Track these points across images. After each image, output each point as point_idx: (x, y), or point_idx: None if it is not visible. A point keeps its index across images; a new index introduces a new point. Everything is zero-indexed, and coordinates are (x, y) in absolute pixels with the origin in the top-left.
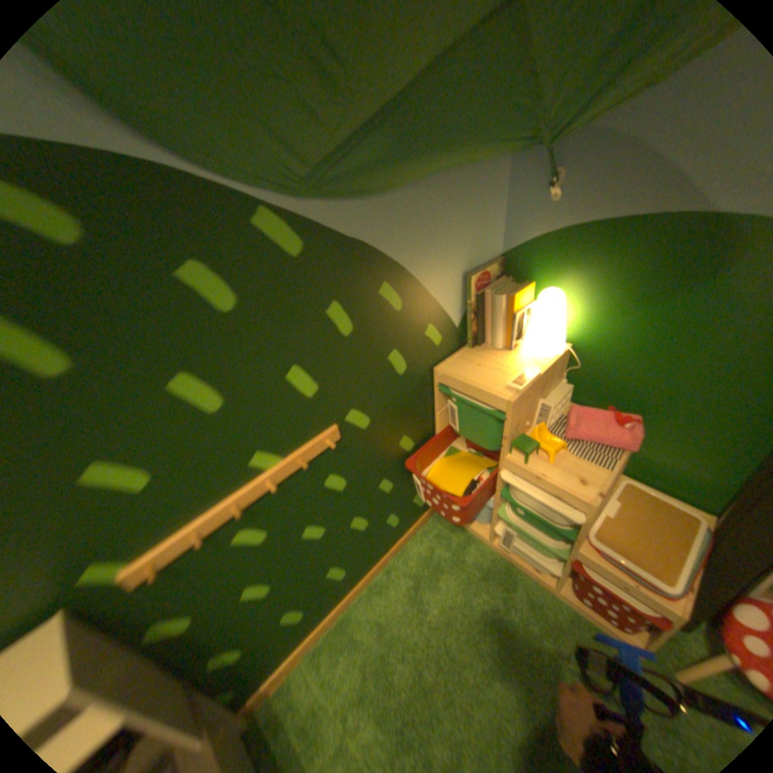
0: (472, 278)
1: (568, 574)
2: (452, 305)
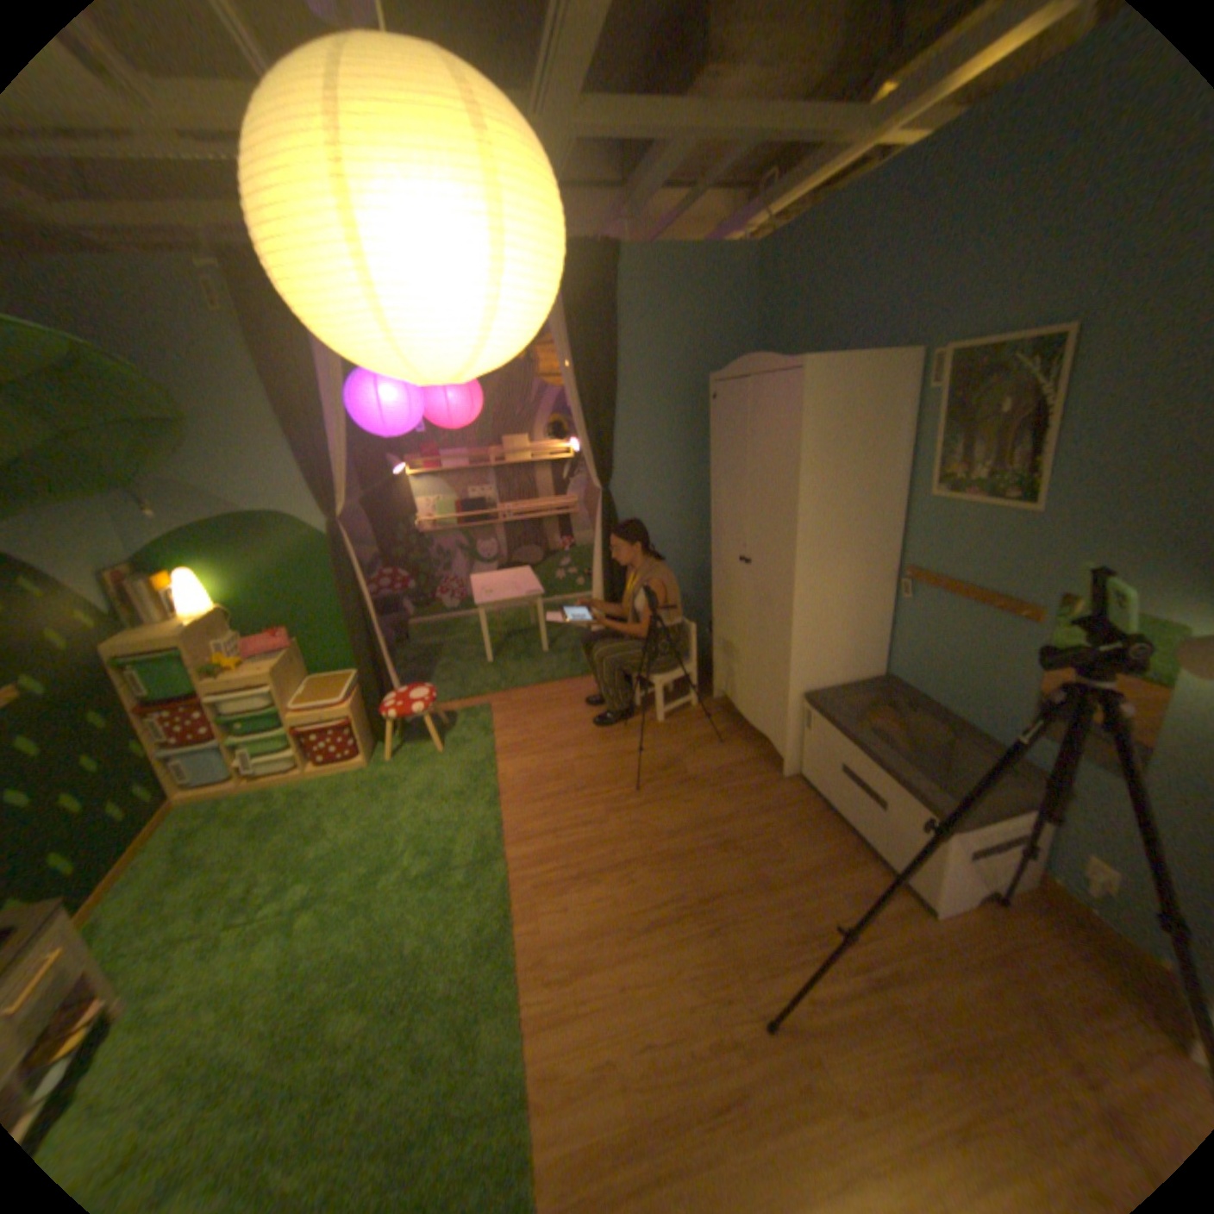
0: (103, 575)
1: (294, 749)
2: (92, 597)
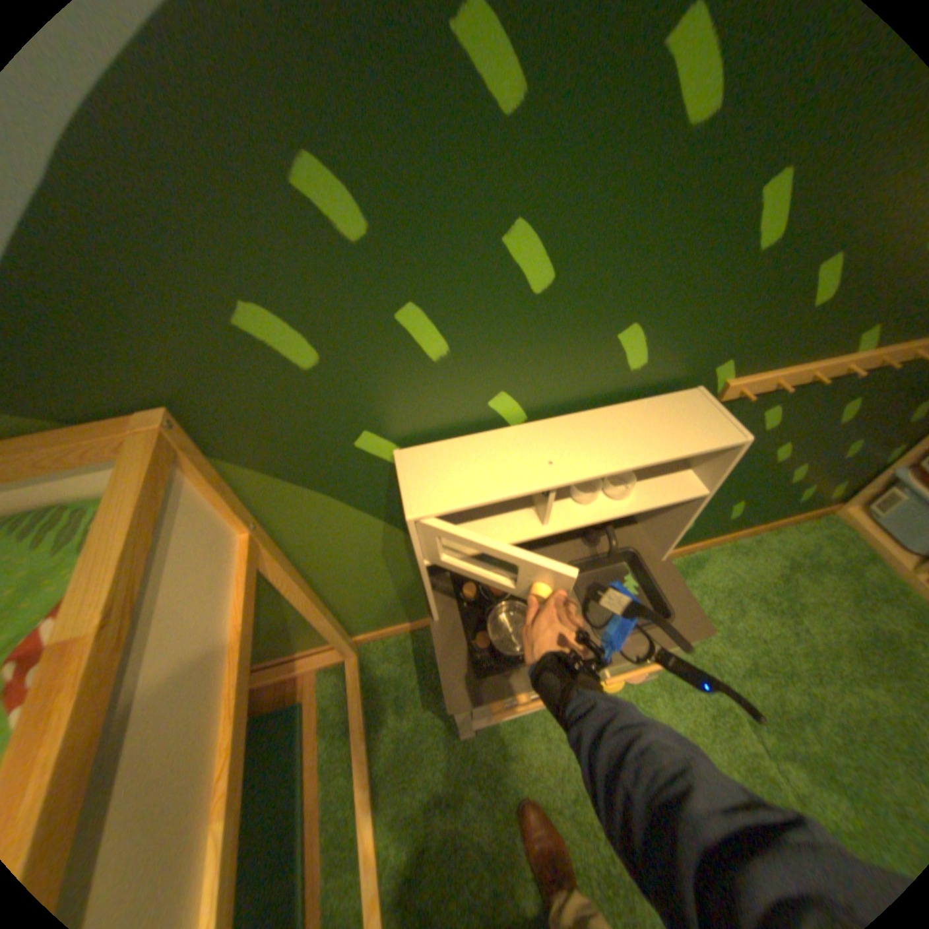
0: None
1: None
2: None
